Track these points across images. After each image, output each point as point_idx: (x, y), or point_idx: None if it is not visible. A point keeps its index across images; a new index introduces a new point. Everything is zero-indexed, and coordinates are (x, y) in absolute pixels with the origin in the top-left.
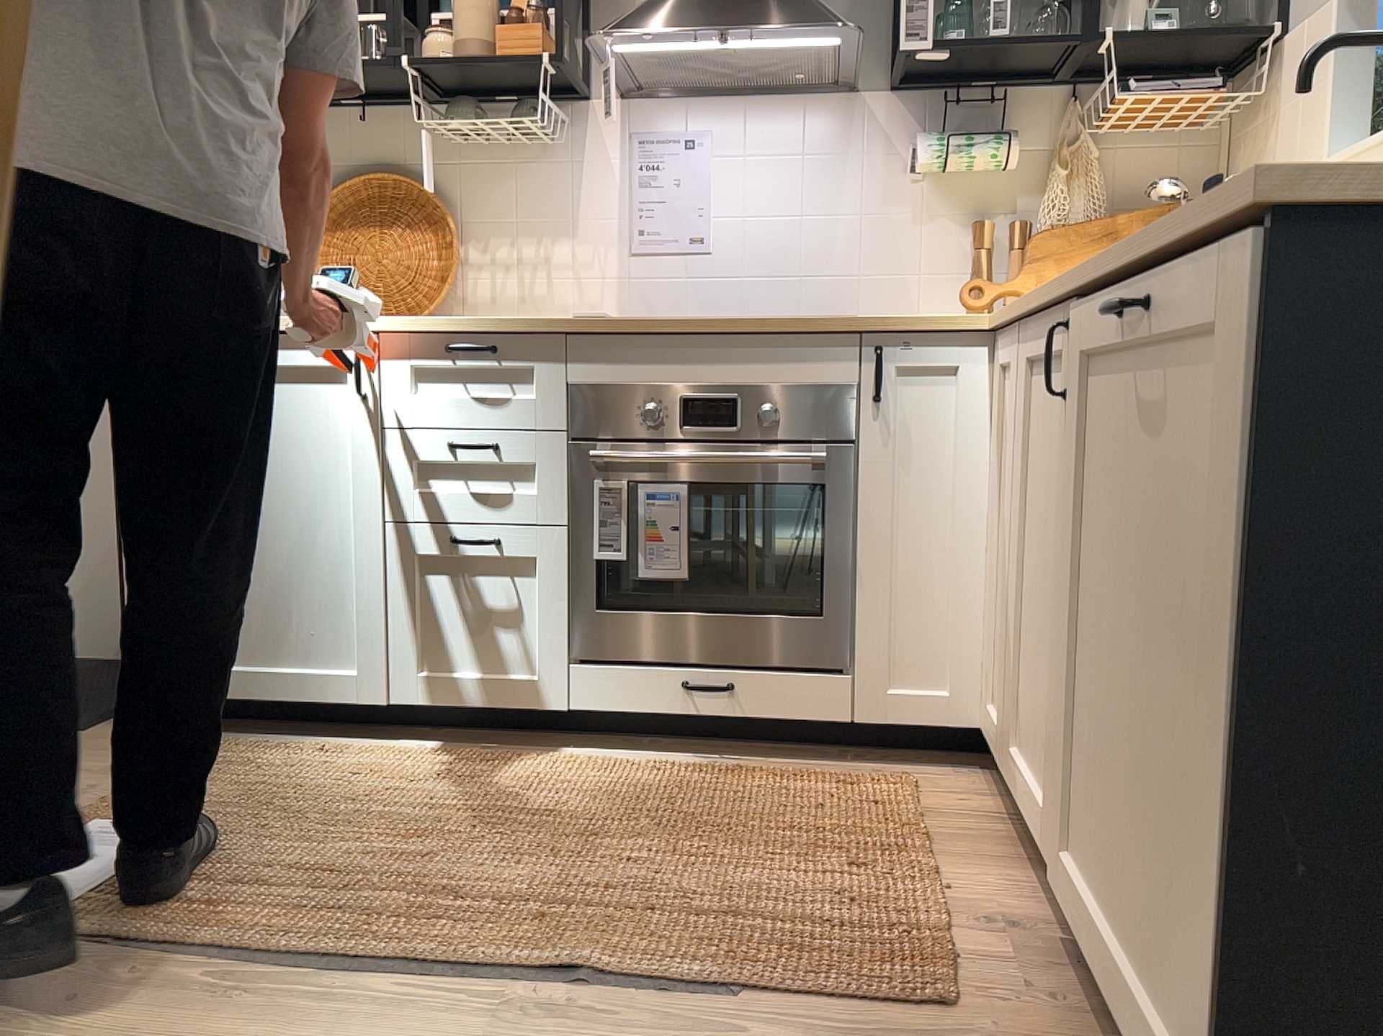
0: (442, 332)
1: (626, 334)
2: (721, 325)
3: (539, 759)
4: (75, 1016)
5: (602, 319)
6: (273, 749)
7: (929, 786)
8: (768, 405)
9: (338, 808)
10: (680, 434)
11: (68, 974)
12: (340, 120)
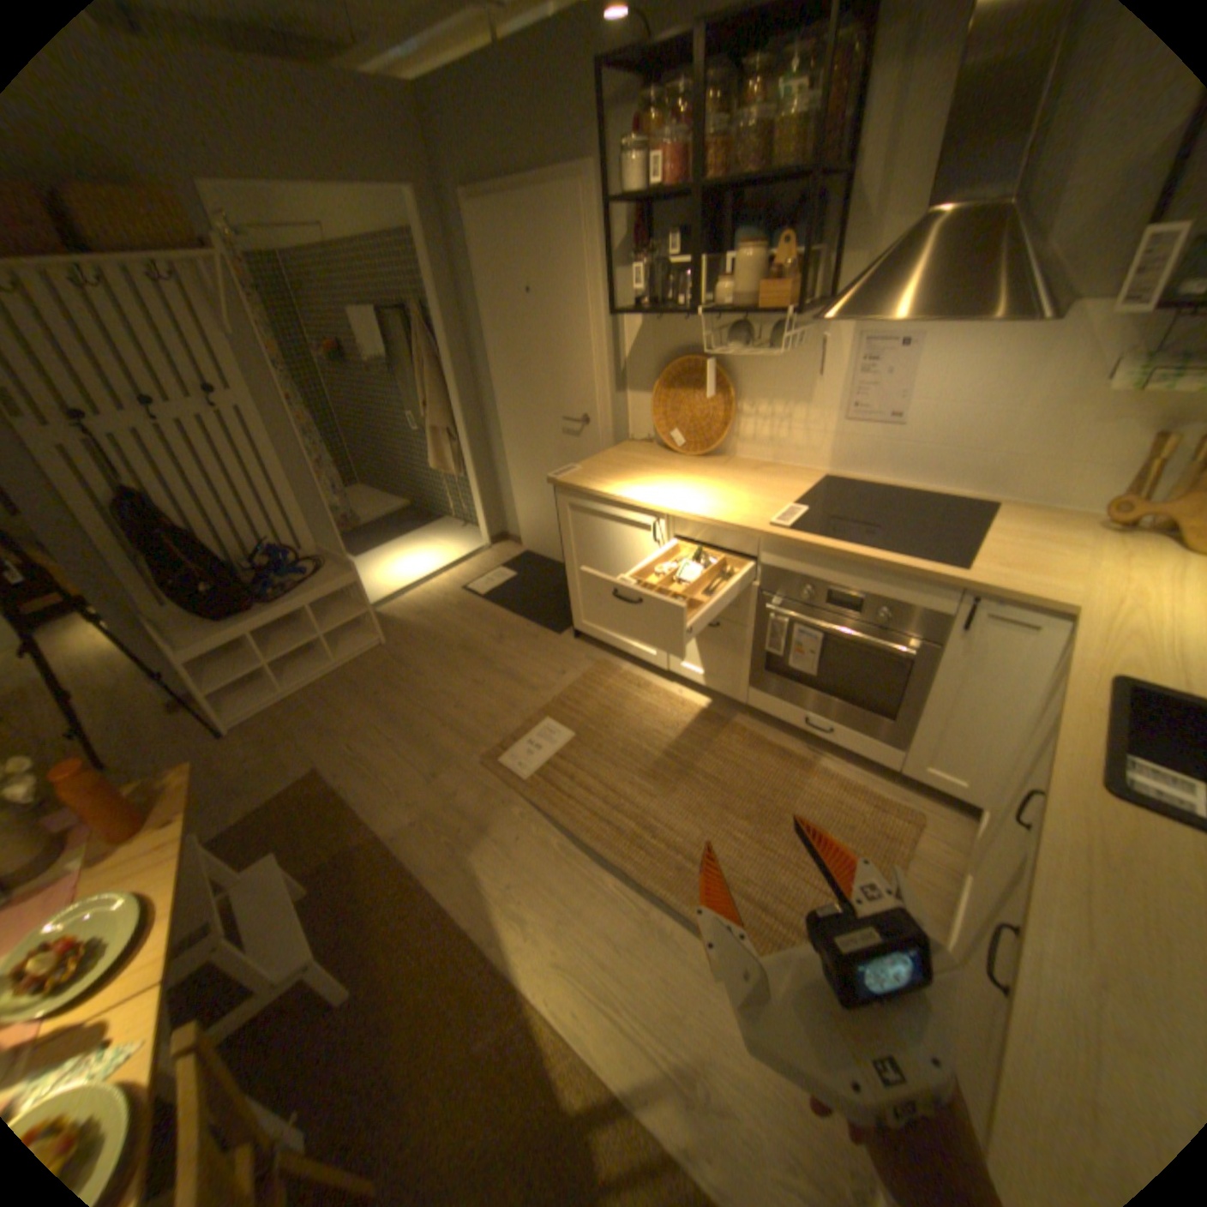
0: (696, 520)
1: (797, 546)
2: (858, 559)
3: (728, 719)
4: (517, 841)
5: (785, 533)
6: (620, 675)
7: (930, 827)
8: (884, 605)
9: (631, 734)
10: (823, 606)
11: (520, 813)
12: (675, 316)
